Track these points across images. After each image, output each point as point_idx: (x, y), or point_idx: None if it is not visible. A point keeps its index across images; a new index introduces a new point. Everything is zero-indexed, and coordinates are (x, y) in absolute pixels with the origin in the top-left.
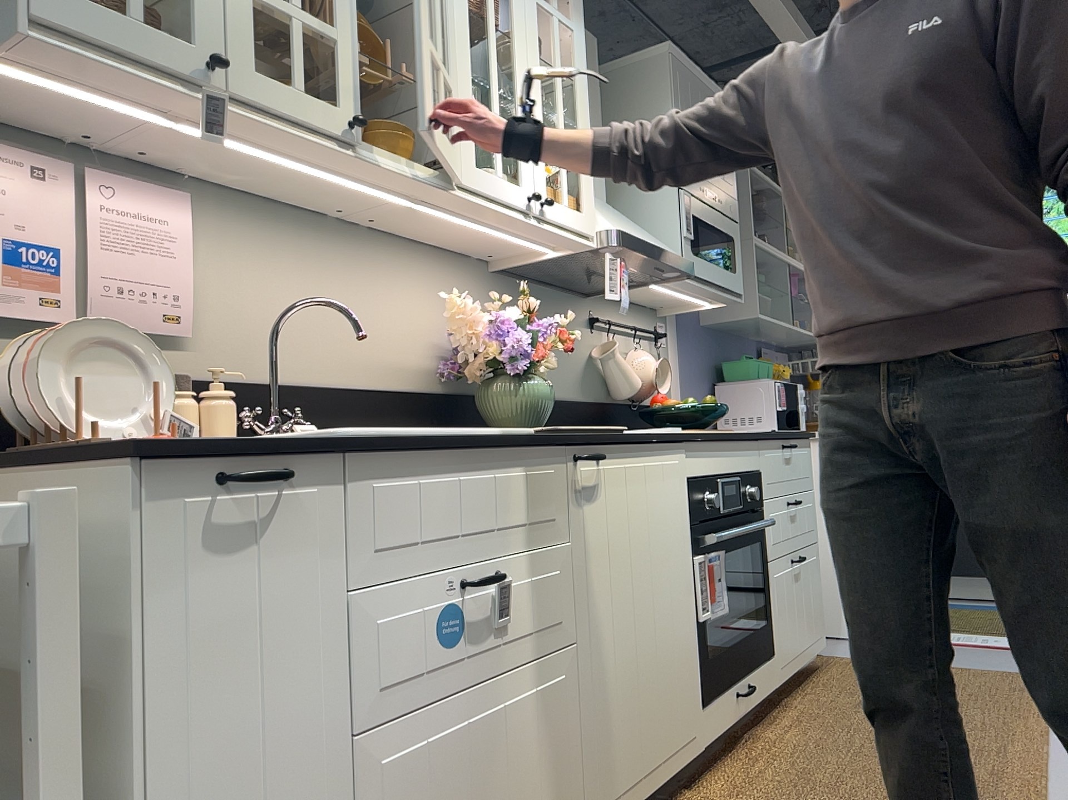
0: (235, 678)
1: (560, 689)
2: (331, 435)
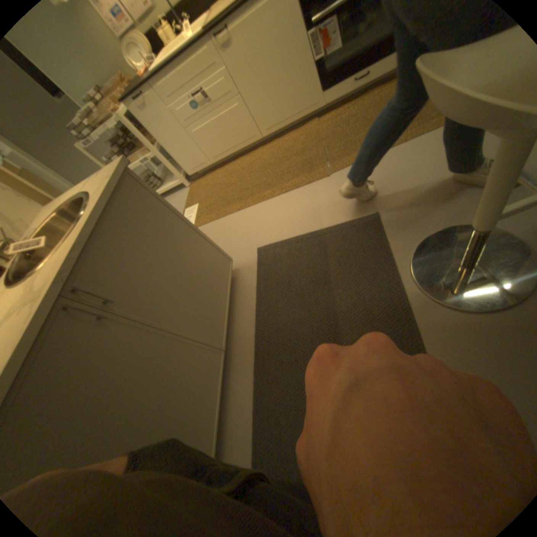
0: (159, 125)
1: (237, 106)
2: (149, 71)
